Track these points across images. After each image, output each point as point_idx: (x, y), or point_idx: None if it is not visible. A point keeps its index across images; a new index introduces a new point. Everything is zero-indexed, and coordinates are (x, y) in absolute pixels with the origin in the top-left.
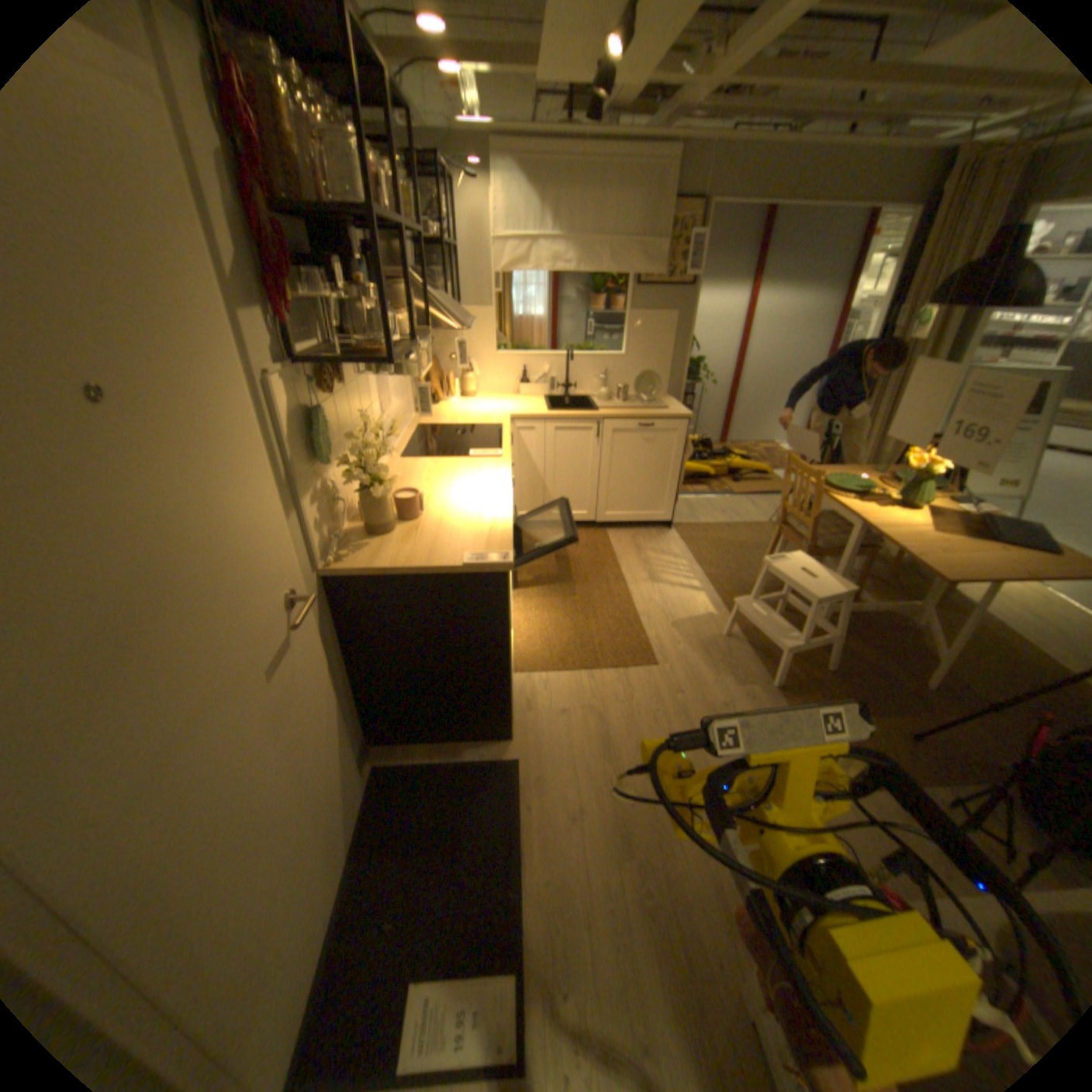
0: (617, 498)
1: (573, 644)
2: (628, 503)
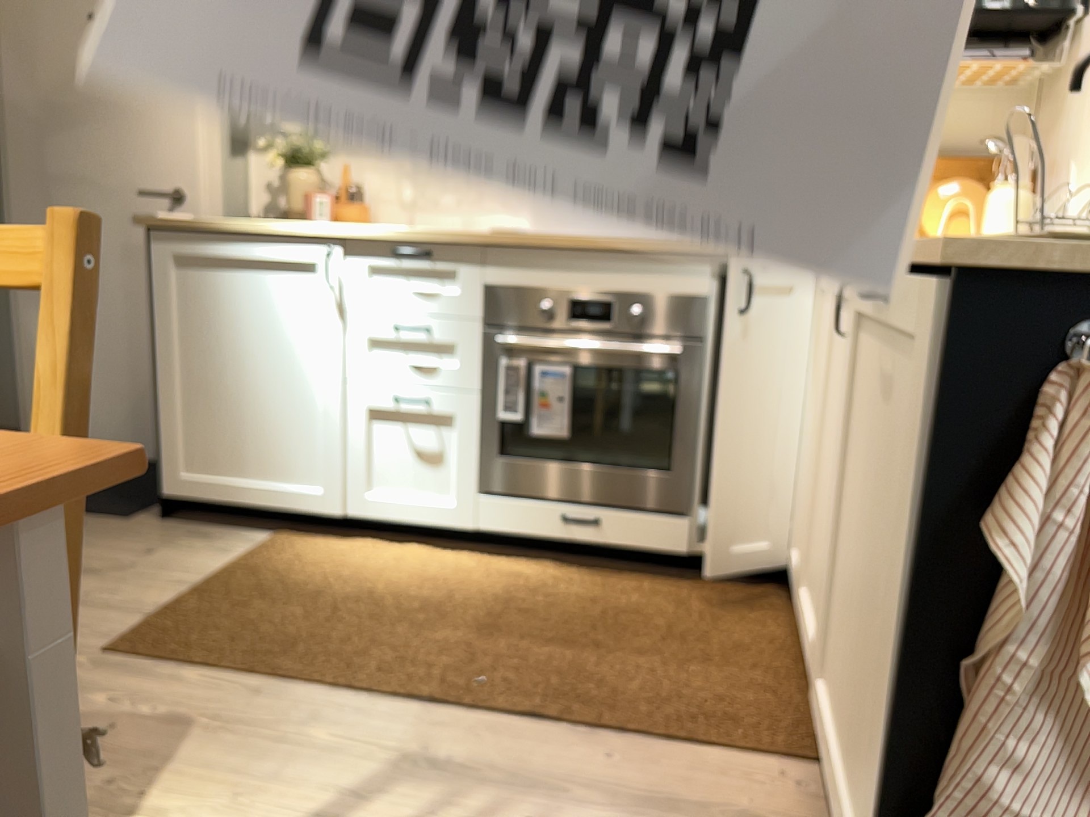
0: (846, 641)
1: (275, 583)
2: (851, 698)
